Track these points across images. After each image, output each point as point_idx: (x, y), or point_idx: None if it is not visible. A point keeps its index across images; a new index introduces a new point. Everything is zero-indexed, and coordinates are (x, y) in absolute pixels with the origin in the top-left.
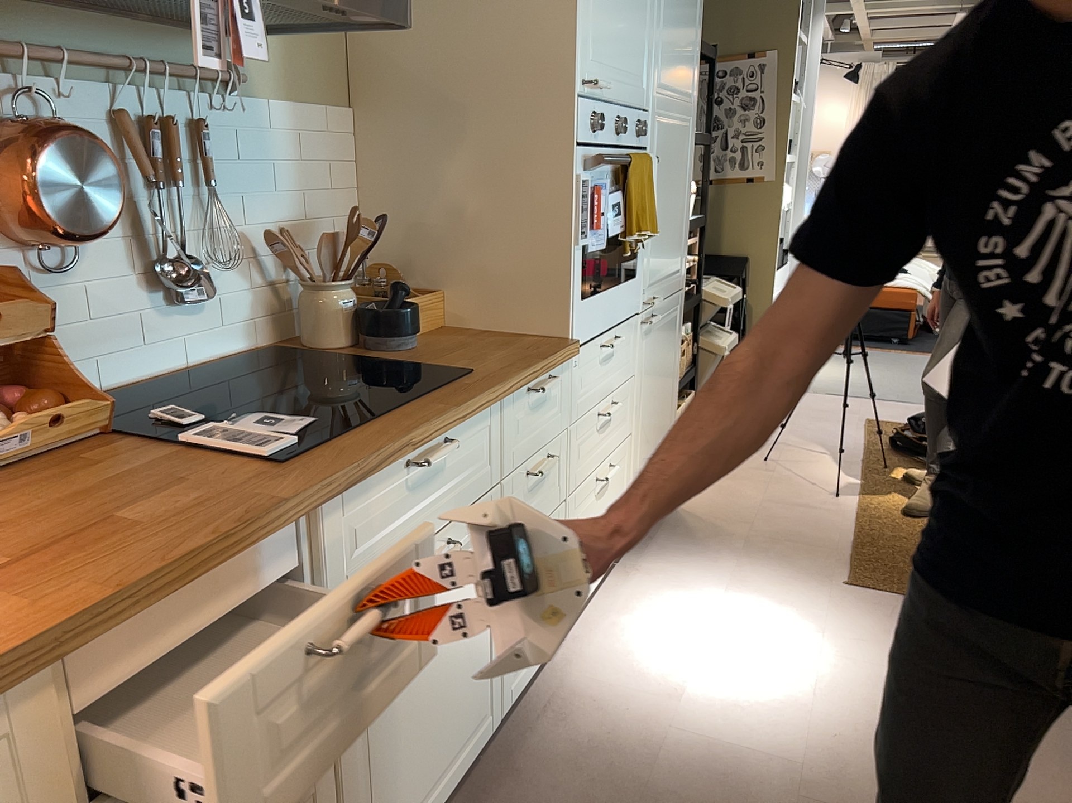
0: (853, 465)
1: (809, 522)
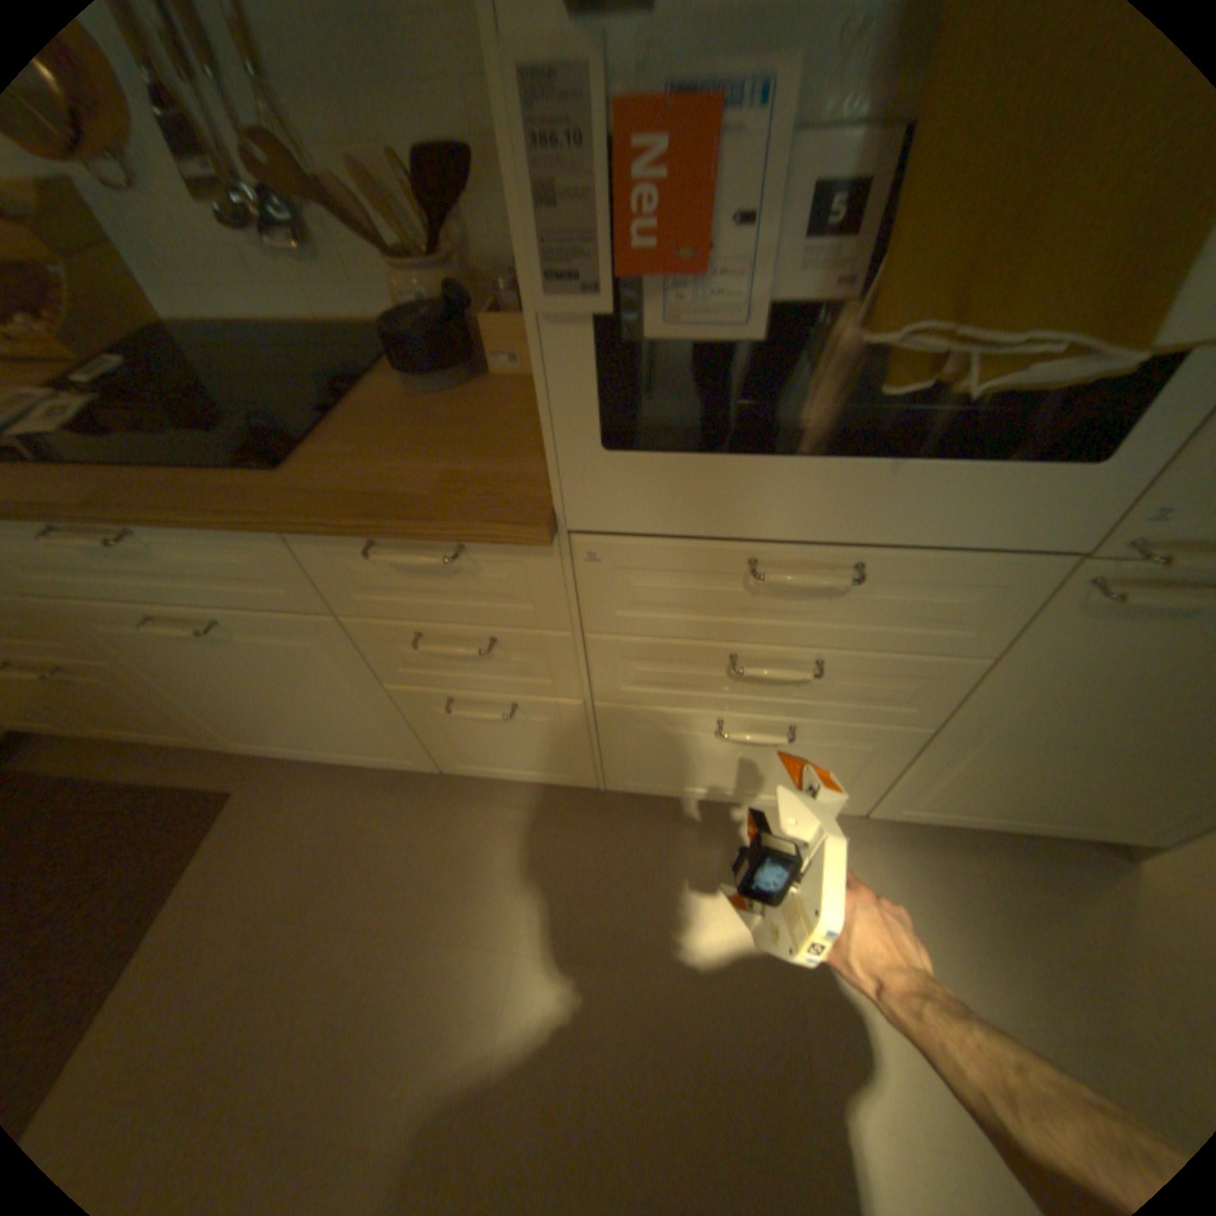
0: None
1: None
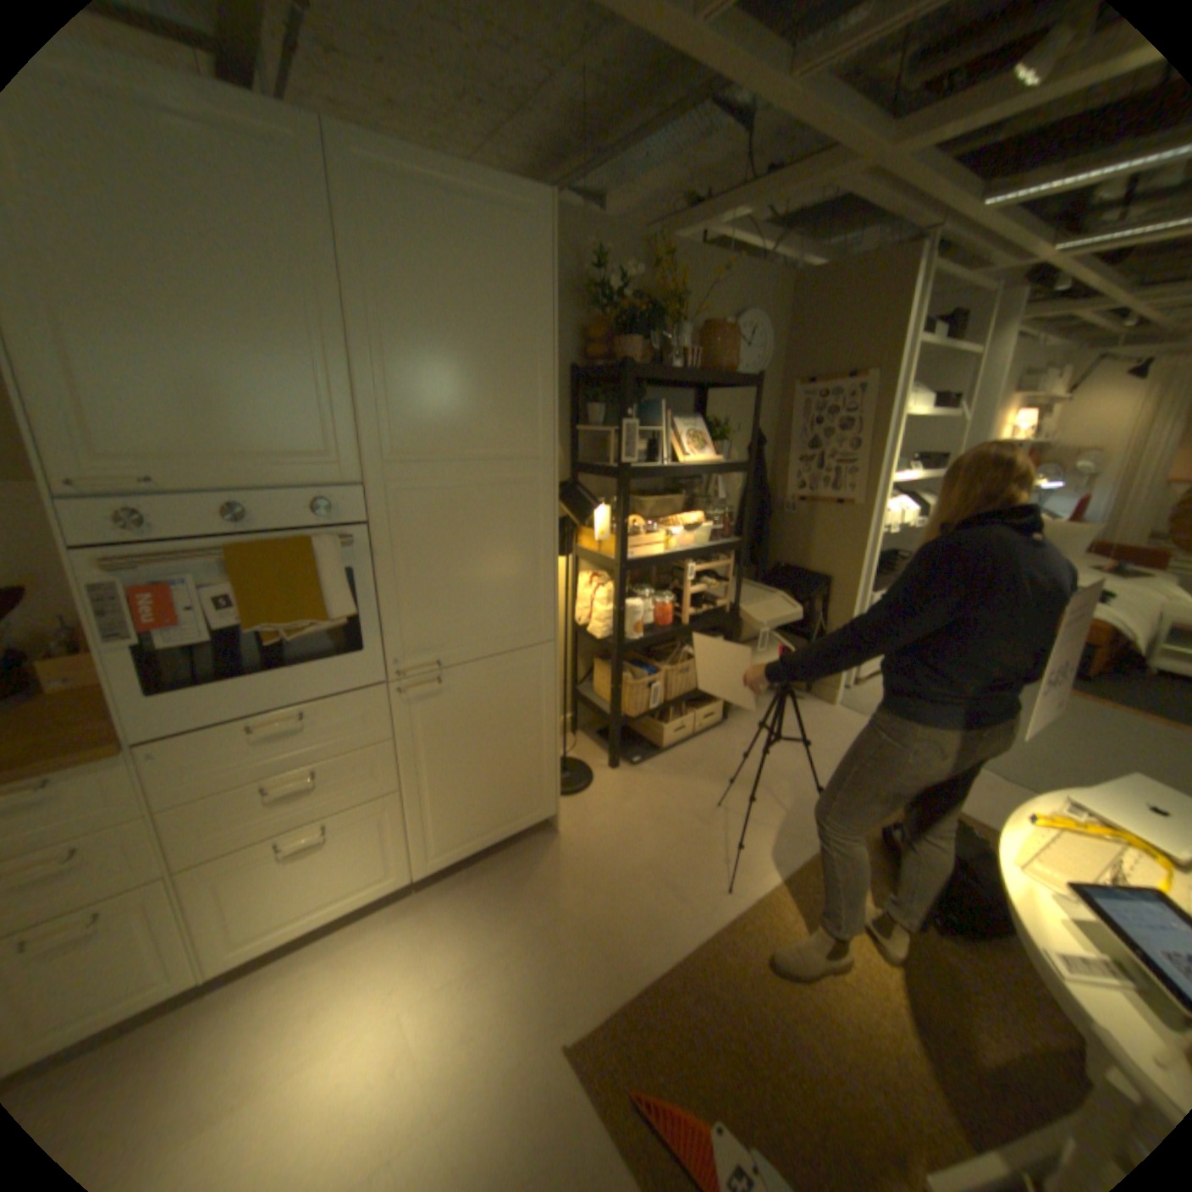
0: (808, 851)
1: (651, 922)
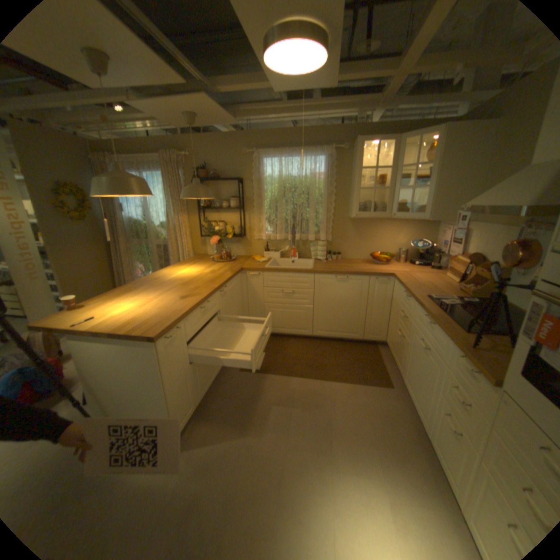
0: None
1: None
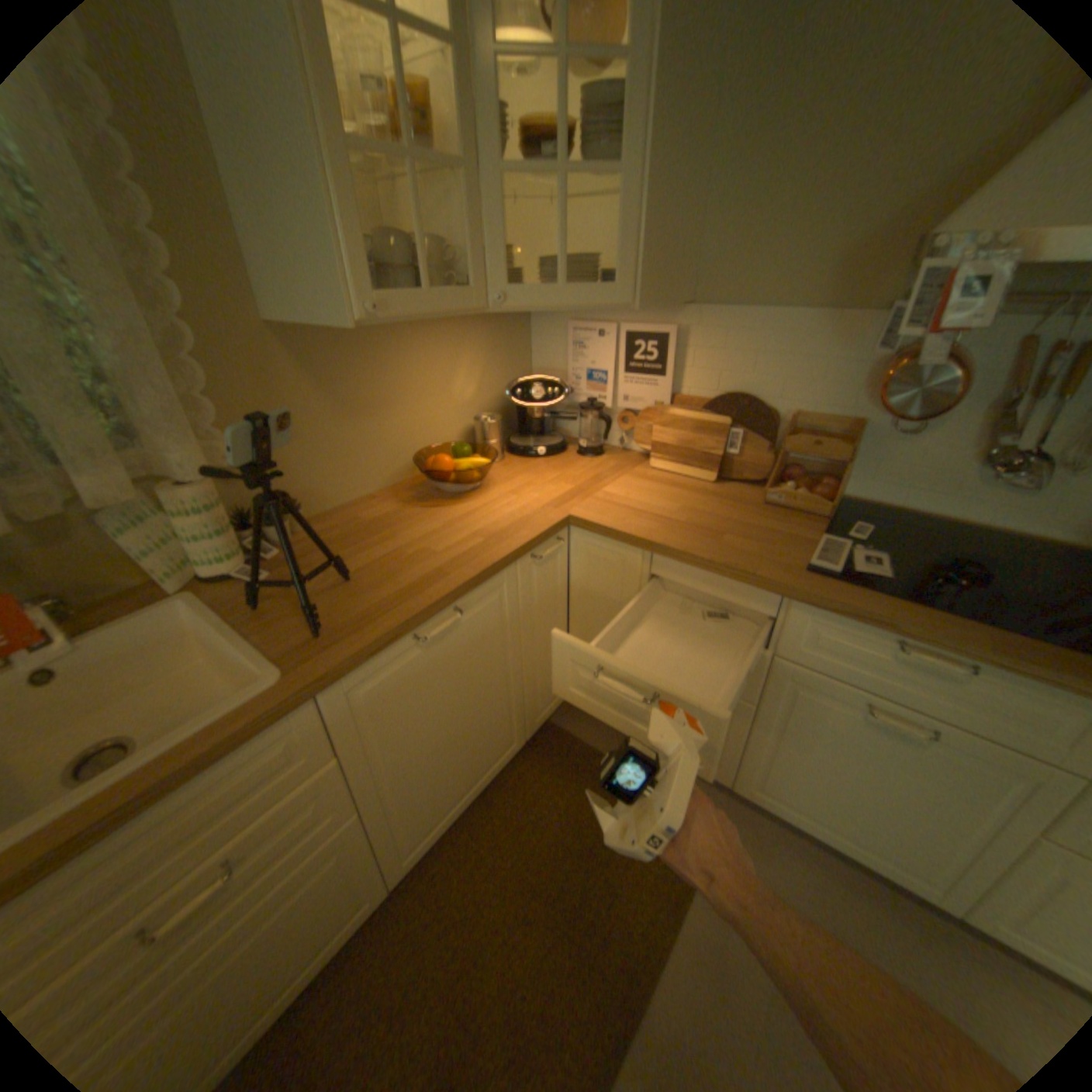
0: None
1: None
